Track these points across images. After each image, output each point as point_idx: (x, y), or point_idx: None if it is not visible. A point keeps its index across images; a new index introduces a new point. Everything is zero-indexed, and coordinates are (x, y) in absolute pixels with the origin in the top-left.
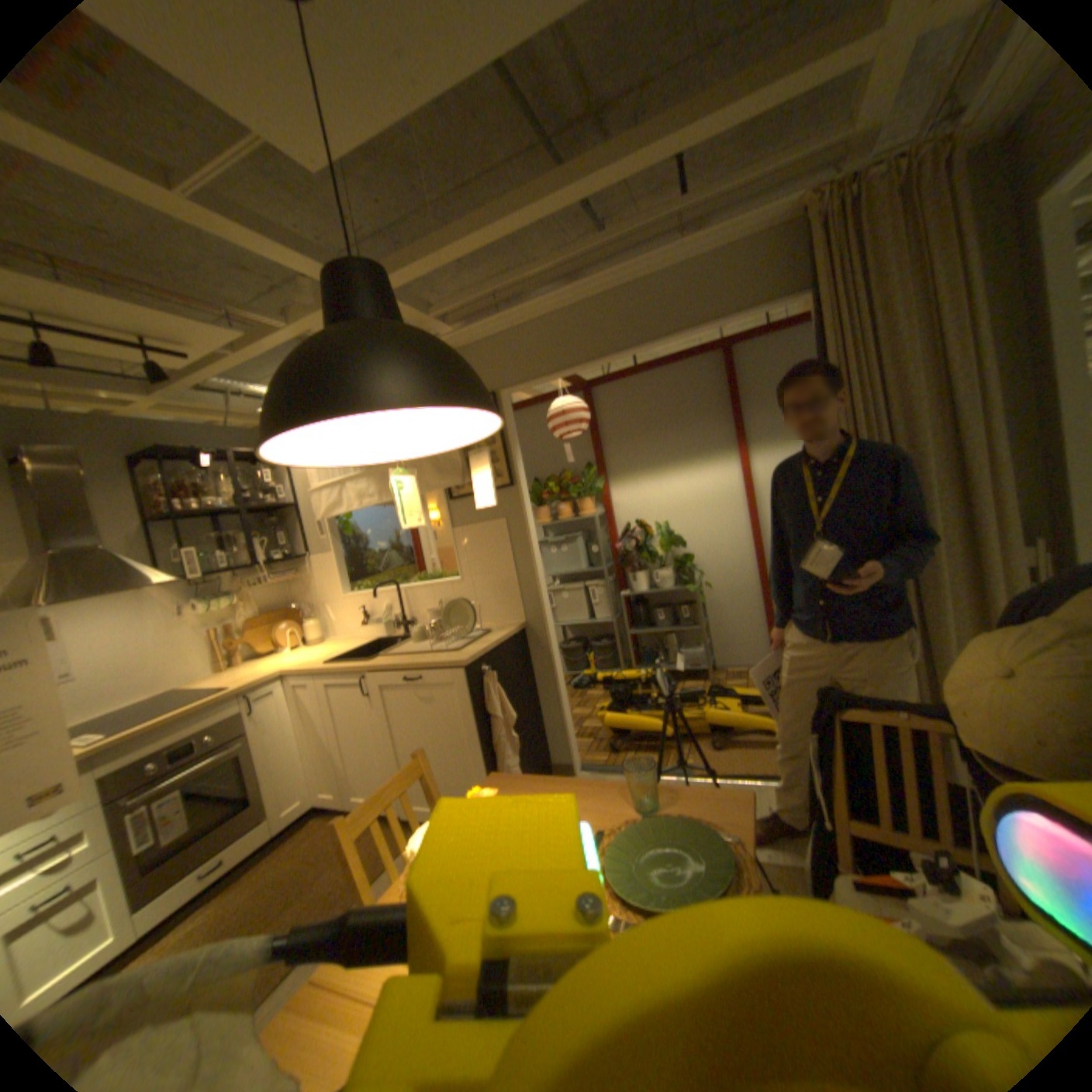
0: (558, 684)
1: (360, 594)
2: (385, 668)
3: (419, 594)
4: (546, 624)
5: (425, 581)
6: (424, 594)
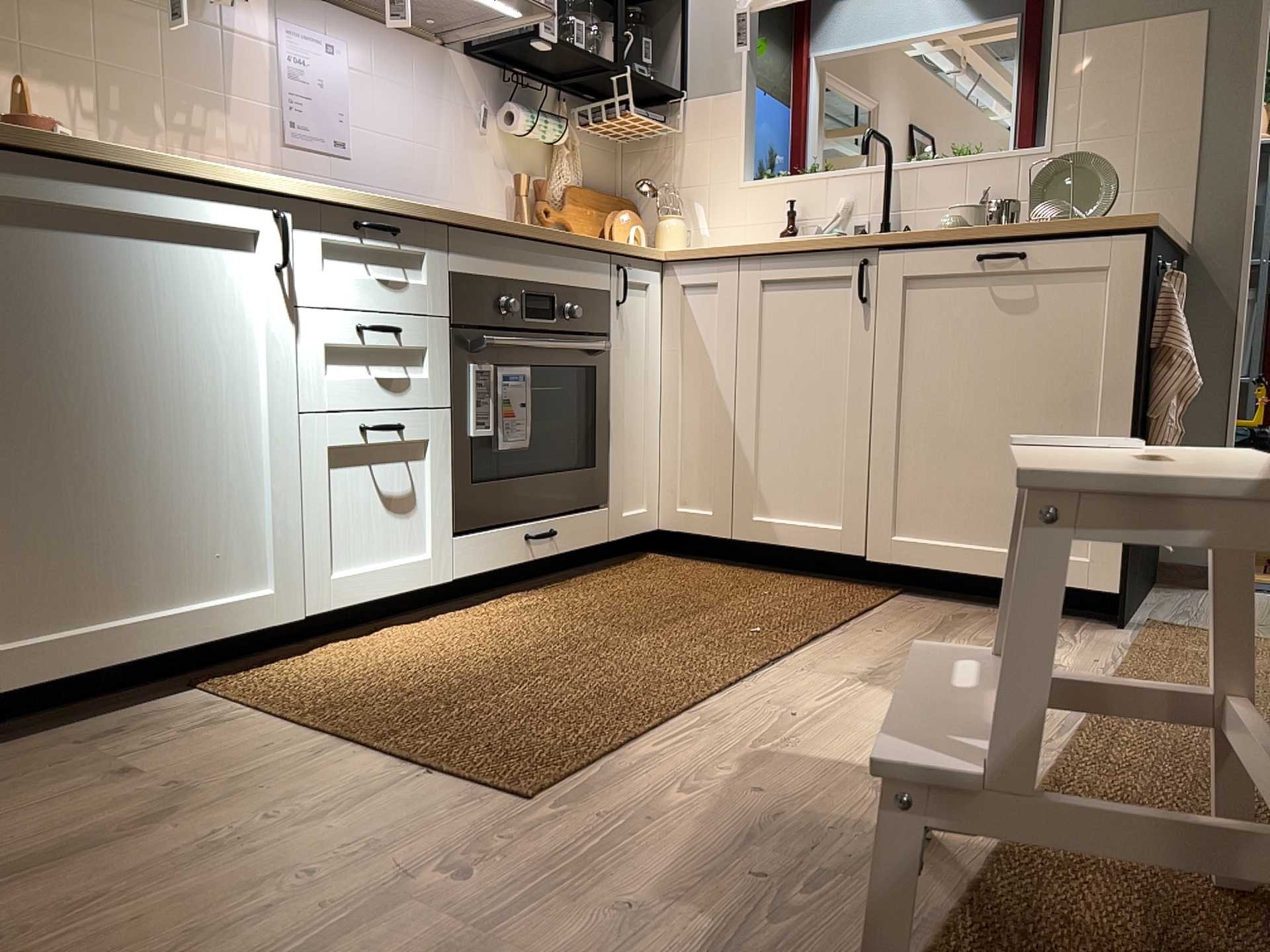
0: (1229, 387)
1: (779, 187)
2: (928, 244)
3: (923, 188)
4: (1239, 254)
5: (947, 159)
6: (936, 187)
